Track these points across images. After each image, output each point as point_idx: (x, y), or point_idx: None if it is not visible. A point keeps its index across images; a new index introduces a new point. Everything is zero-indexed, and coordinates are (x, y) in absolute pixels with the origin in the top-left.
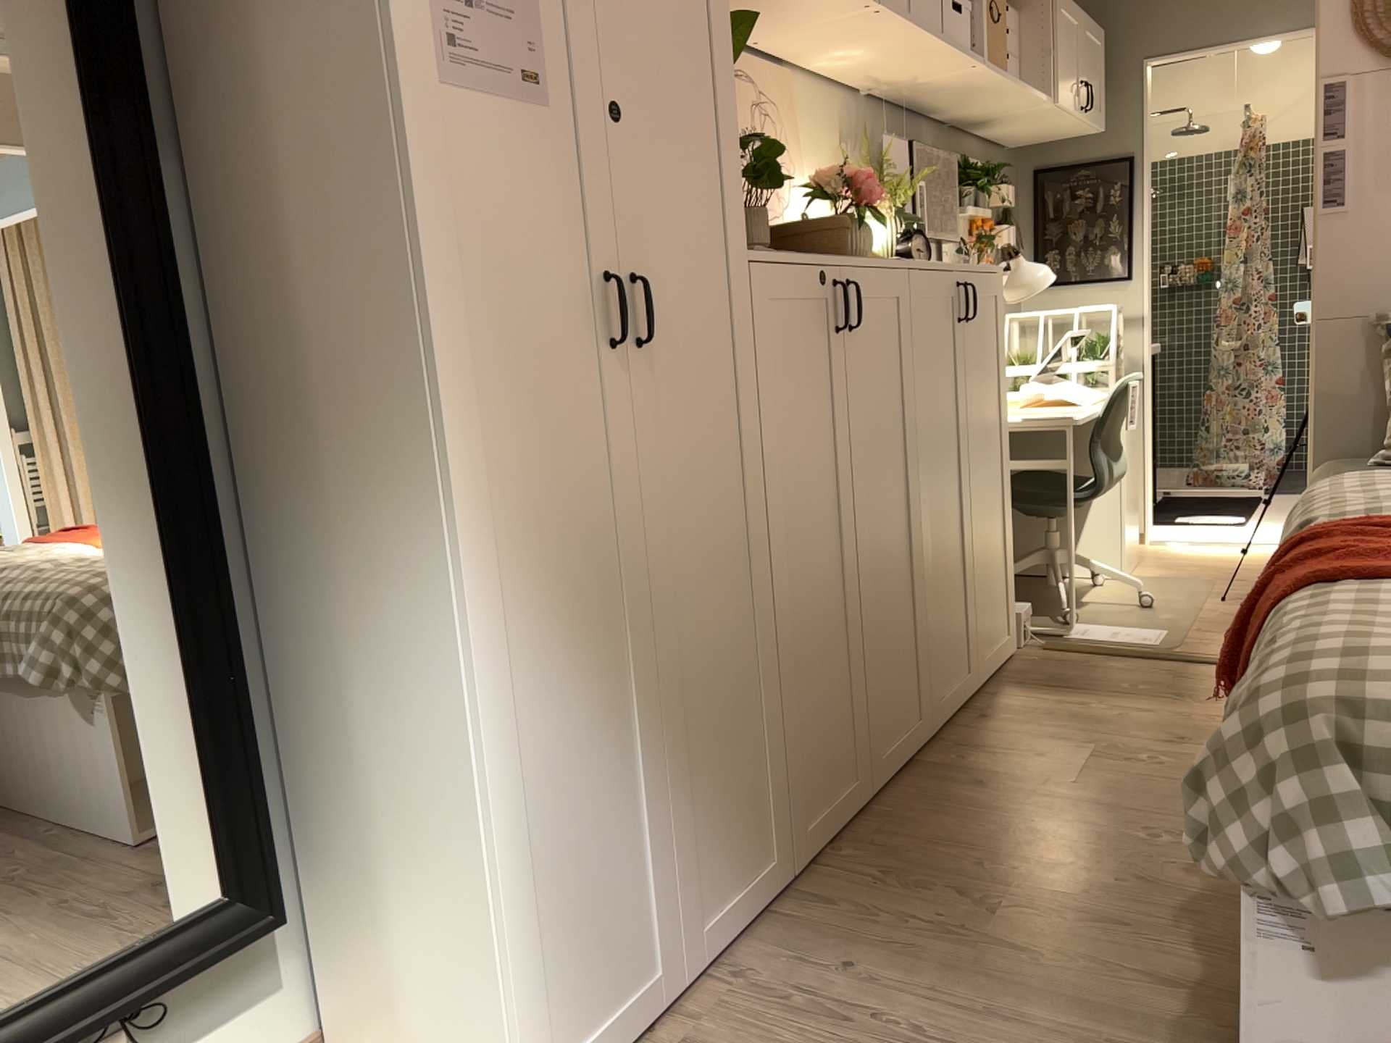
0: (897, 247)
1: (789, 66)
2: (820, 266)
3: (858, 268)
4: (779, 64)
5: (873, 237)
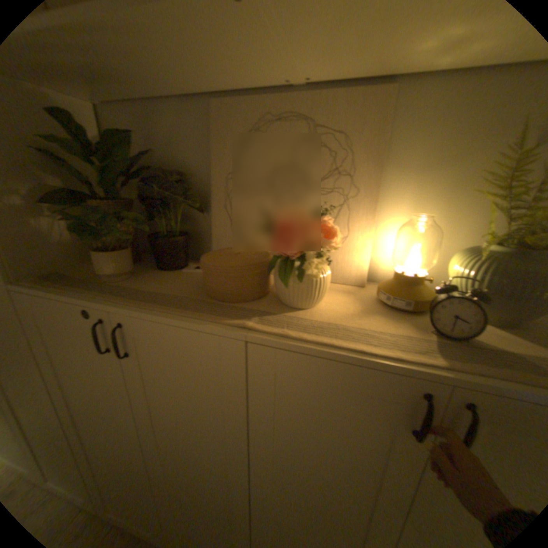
0: (438, 298)
1: (392, 78)
2: (79, 307)
3: (132, 319)
4: (382, 79)
5: (311, 285)
